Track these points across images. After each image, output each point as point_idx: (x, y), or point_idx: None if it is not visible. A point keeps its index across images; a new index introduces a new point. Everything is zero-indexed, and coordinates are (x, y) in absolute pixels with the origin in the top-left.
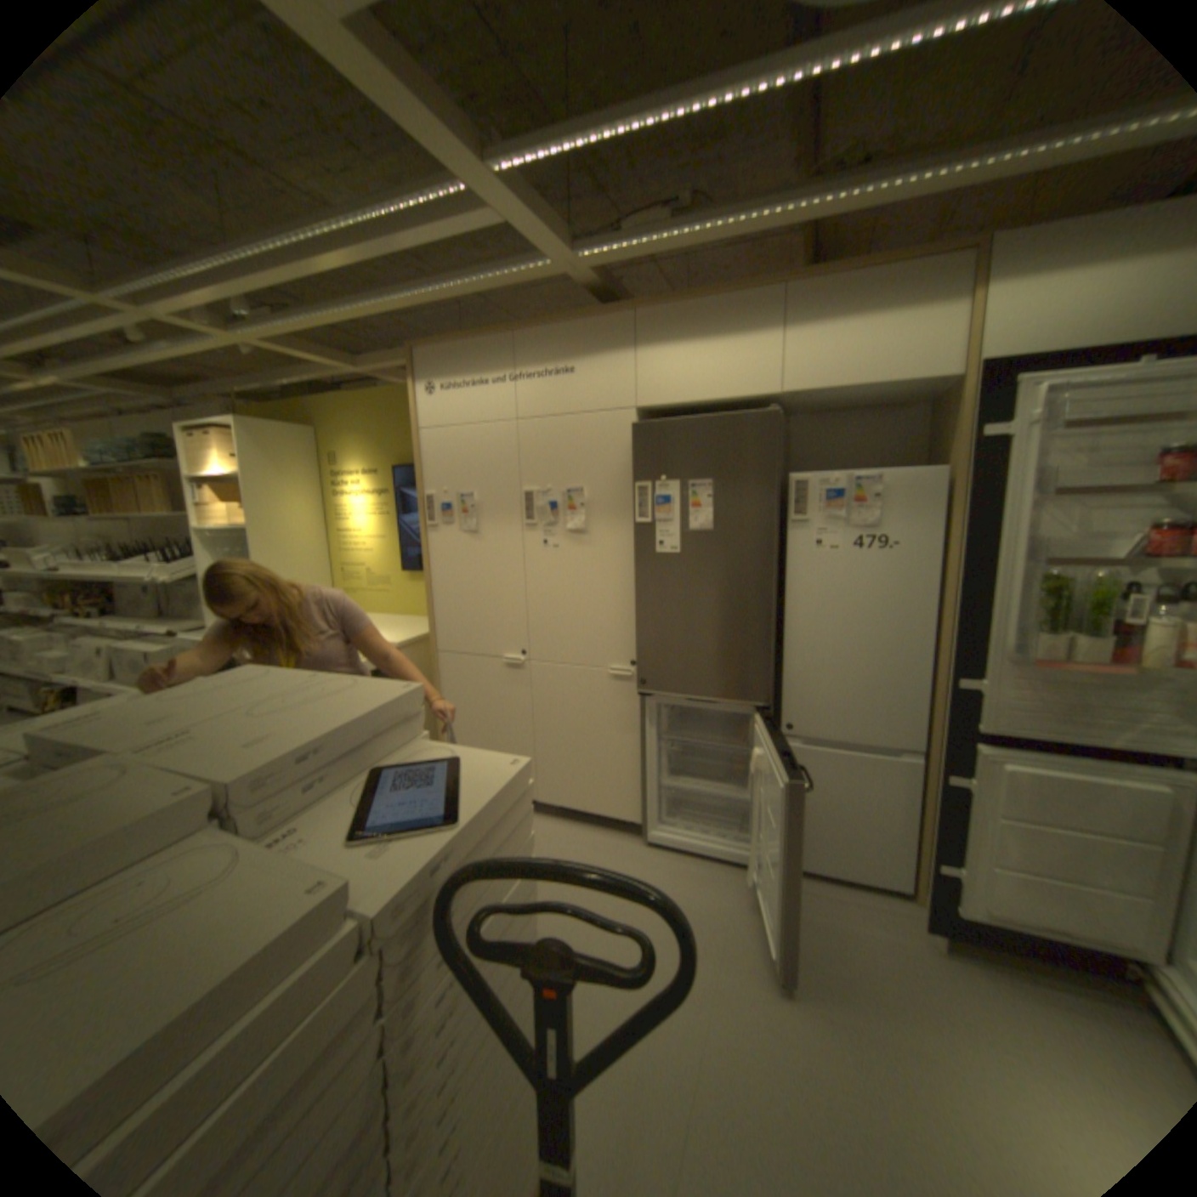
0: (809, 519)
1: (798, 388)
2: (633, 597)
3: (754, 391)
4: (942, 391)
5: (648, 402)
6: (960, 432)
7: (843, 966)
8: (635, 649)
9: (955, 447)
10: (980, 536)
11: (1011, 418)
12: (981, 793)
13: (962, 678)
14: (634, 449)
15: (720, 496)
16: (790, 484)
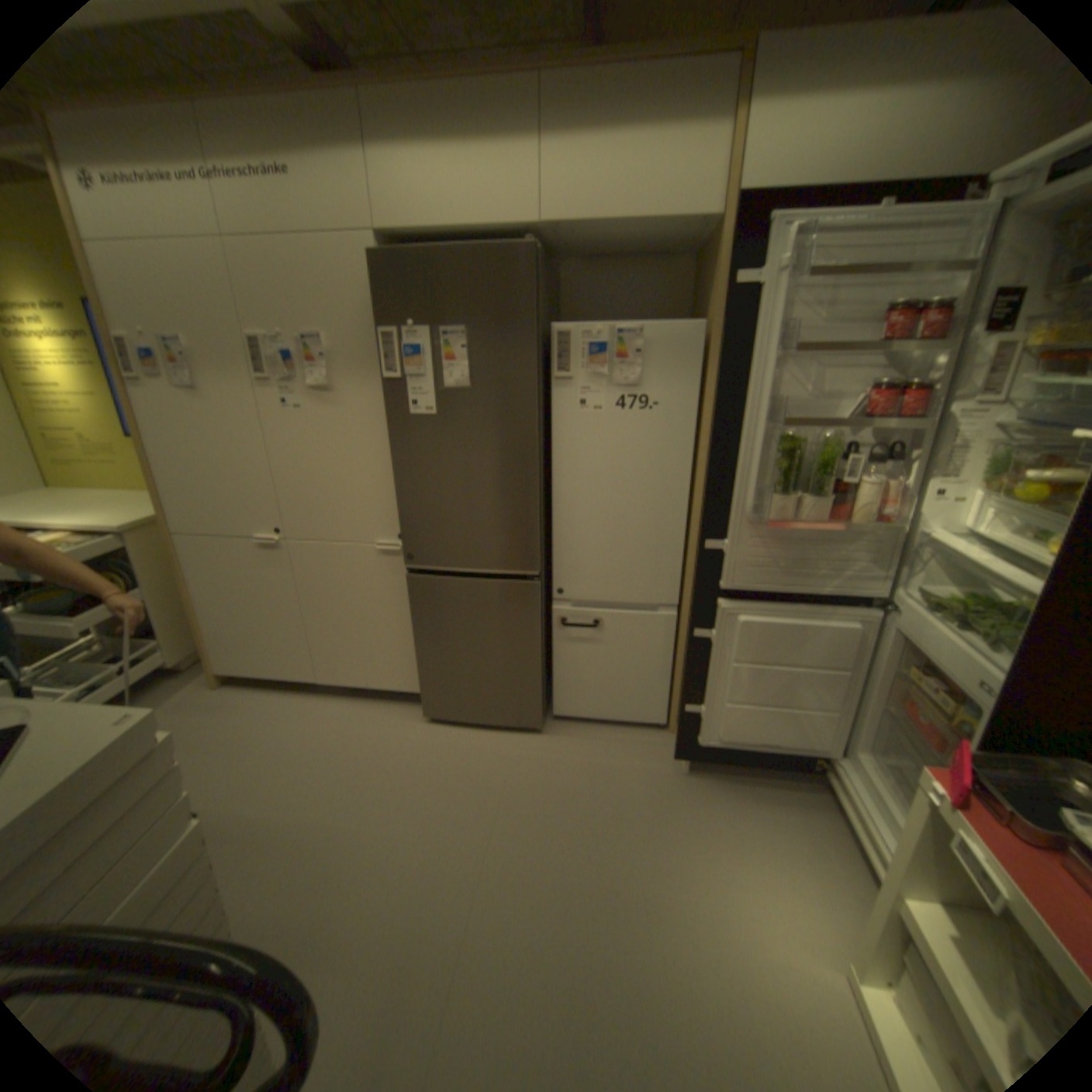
0: (572, 376)
1: (557, 218)
2: (393, 465)
3: (509, 218)
4: (704, 238)
5: (387, 224)
6: (717, 282)
7: (603, 799)
8: (402, 522)
9: (712, 300)
10: (728, 395)
11: (762, 264)
12: (718, 641)
13: (708, 537)
14: (372, 284)
15: (475, 347)
16: (552, 335)
